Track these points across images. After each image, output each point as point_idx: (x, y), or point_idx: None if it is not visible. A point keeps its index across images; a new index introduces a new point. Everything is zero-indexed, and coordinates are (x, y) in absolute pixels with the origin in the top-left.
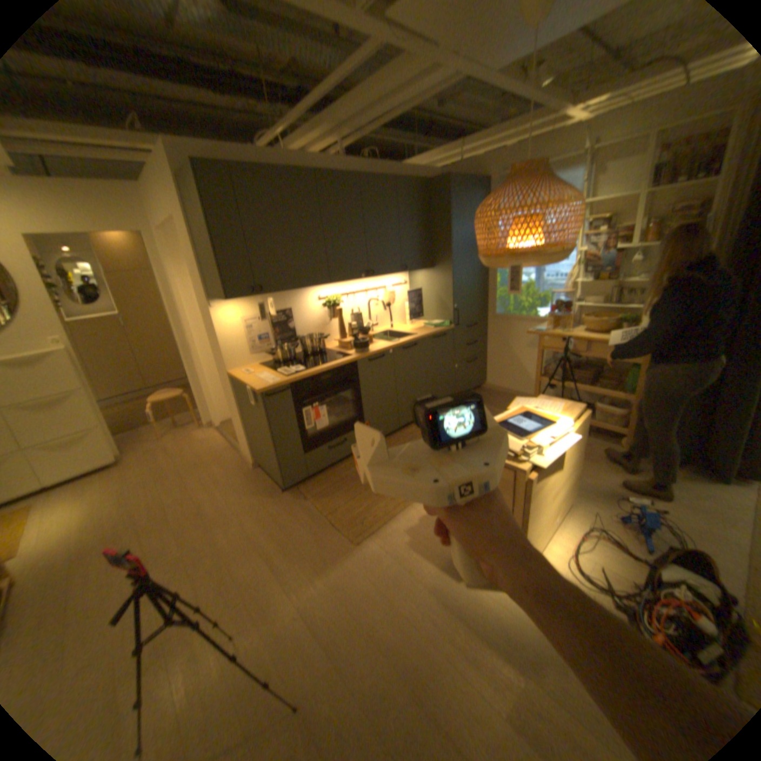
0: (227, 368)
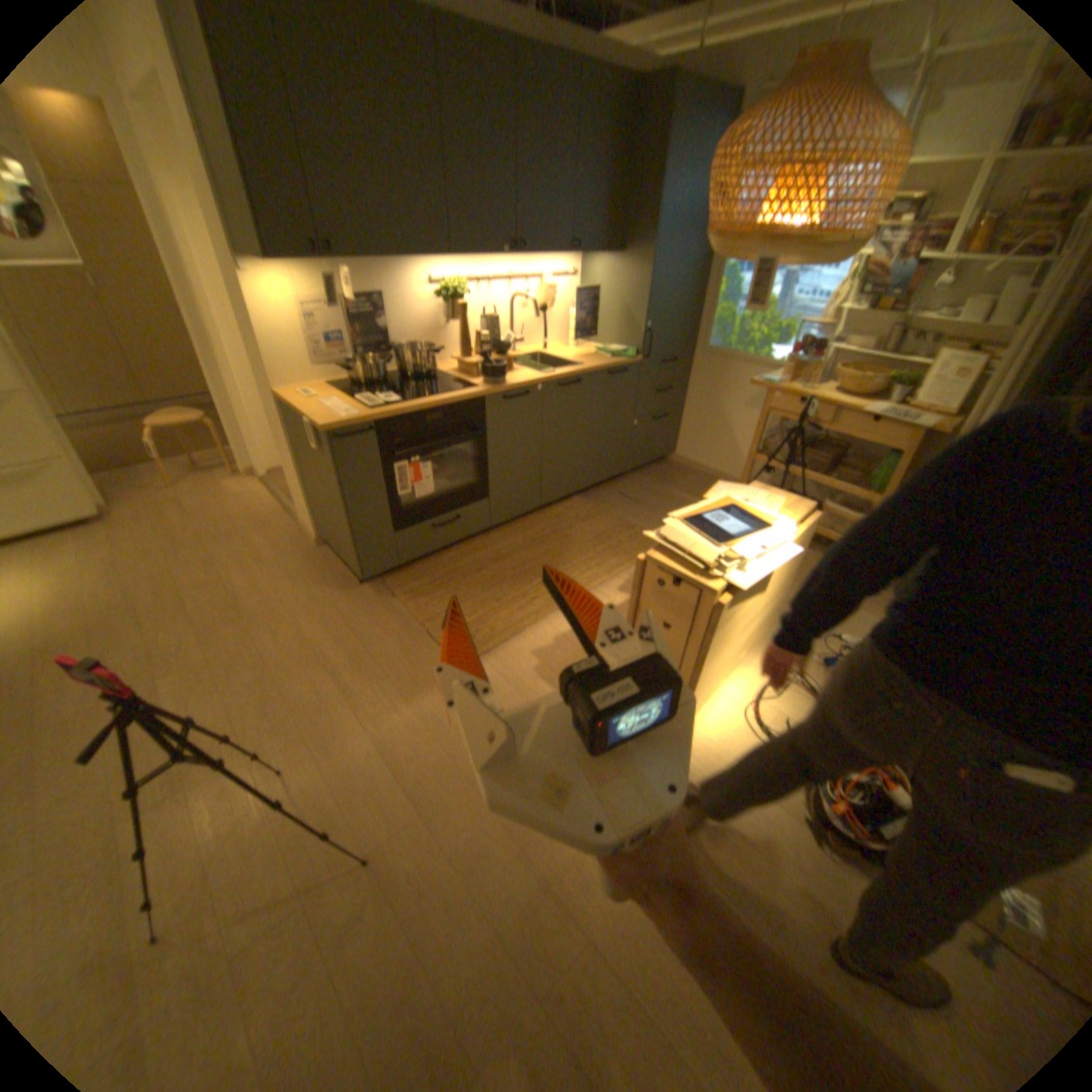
0: (272, 384)
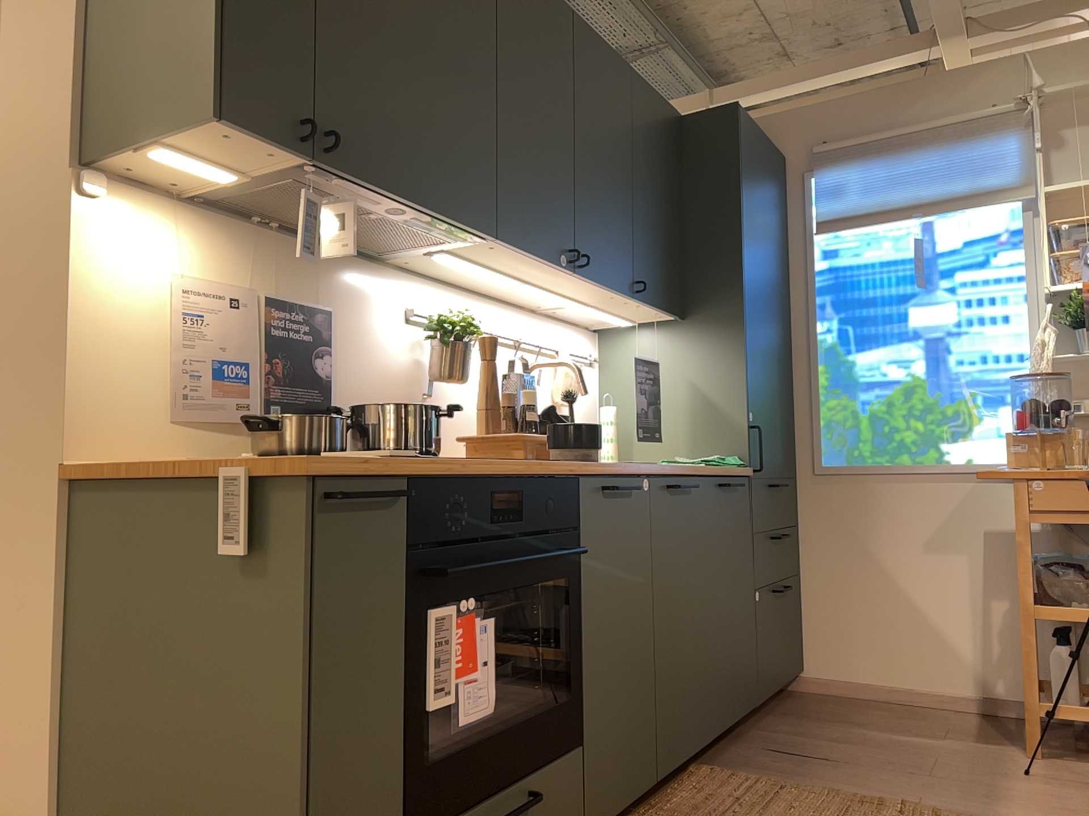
0: (73, 448)
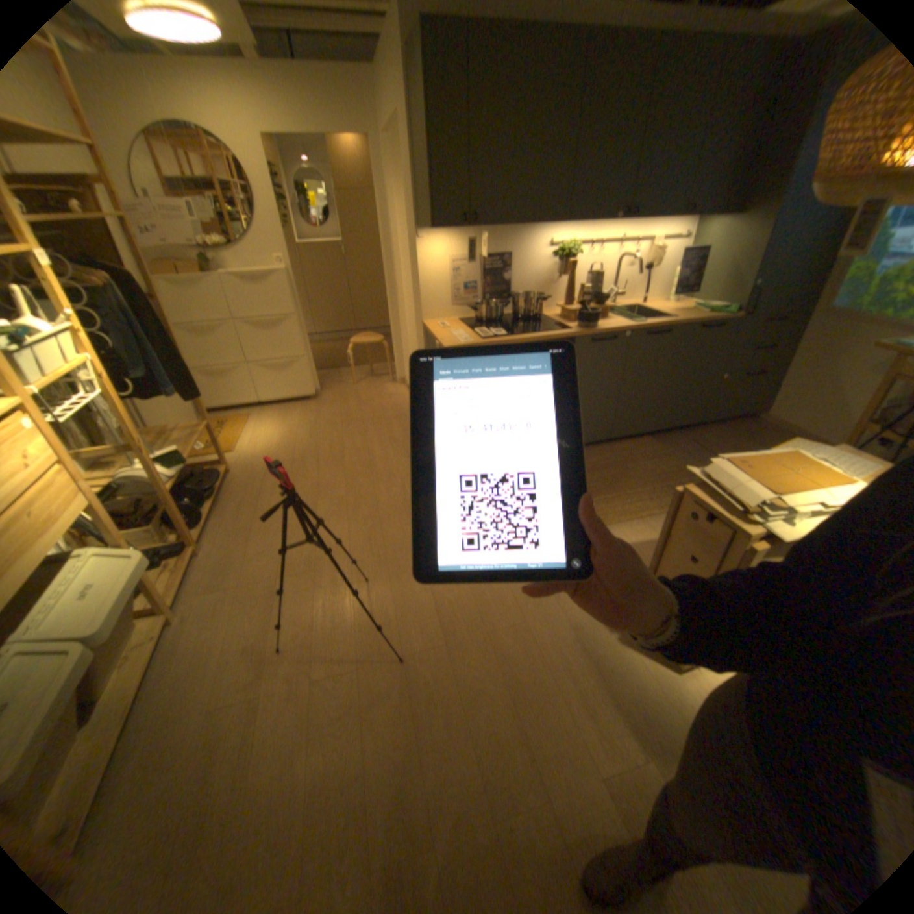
0: (423, 318)
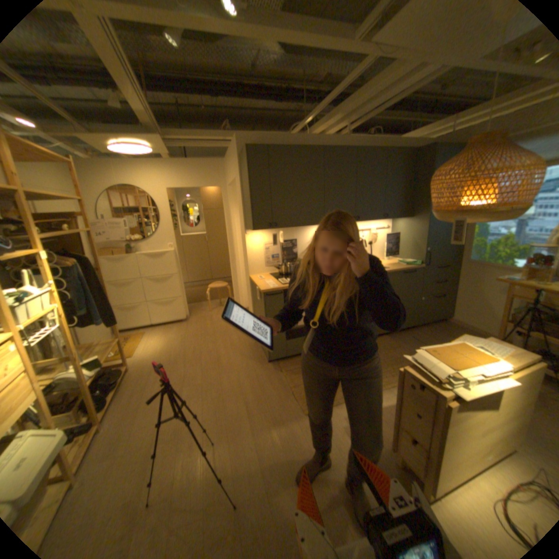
0: (249, 274)
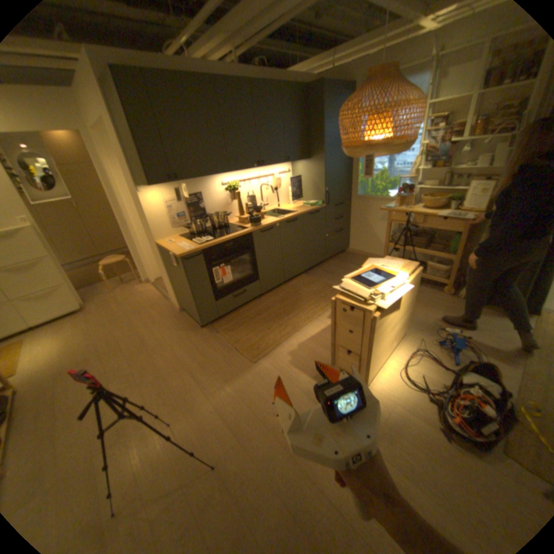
0: (154, 239)
